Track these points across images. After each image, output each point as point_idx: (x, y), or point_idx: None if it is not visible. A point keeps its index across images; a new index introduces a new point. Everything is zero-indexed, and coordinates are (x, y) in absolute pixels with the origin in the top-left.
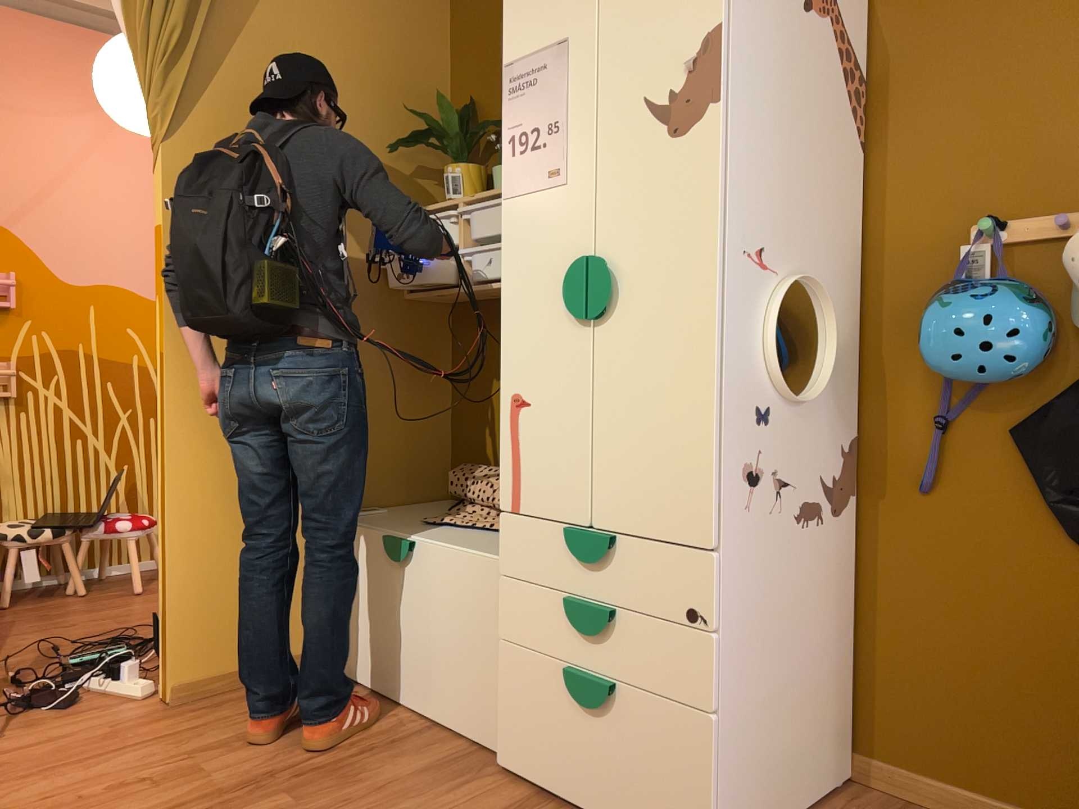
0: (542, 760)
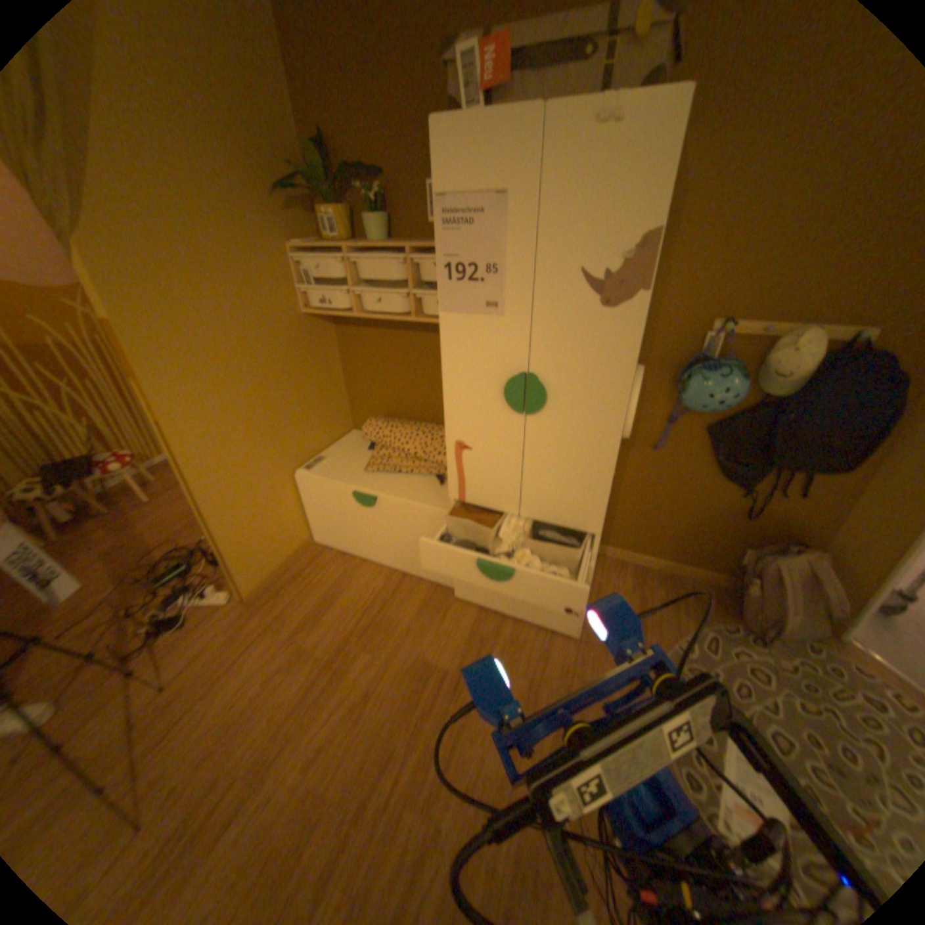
0: (484, 598)
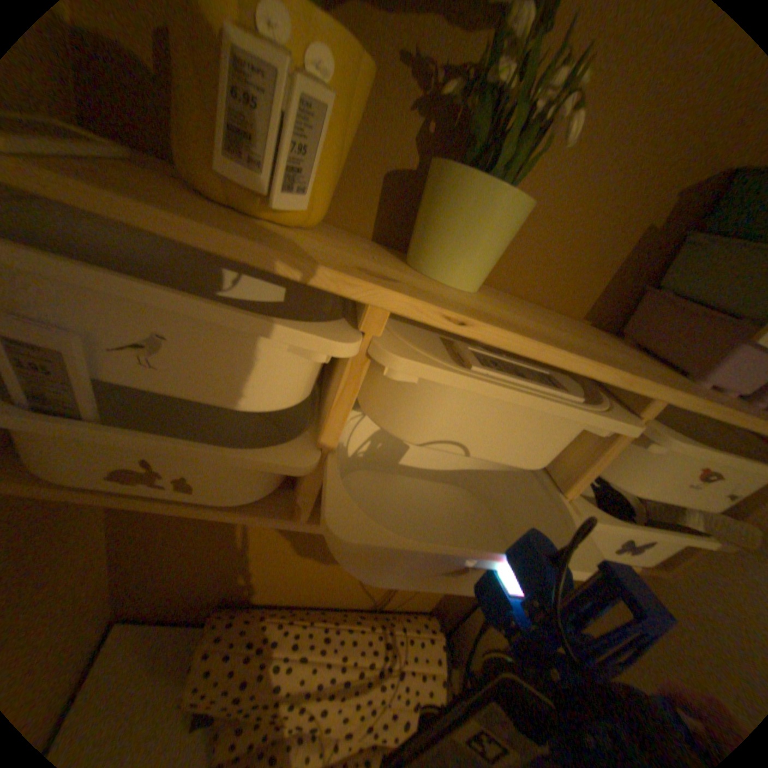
0: None
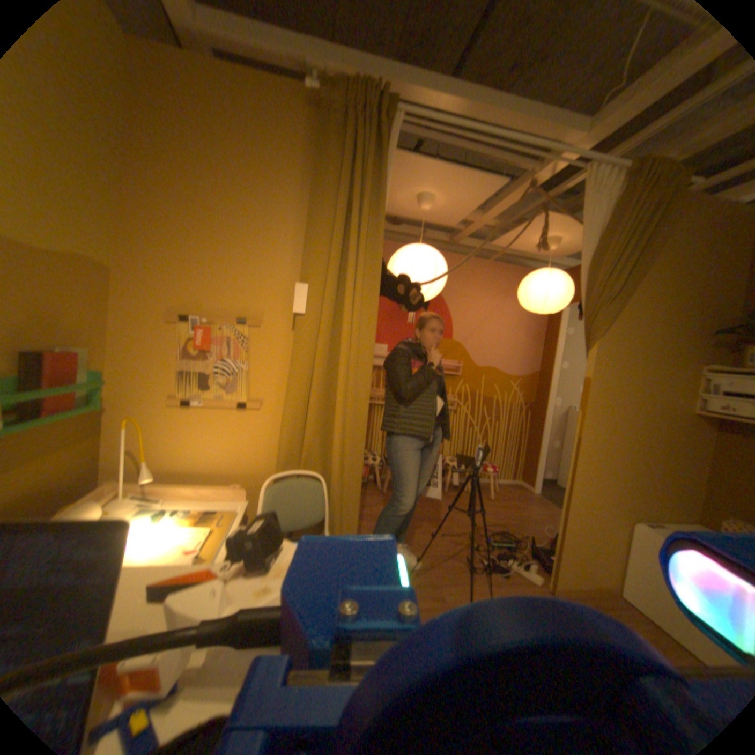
0: None
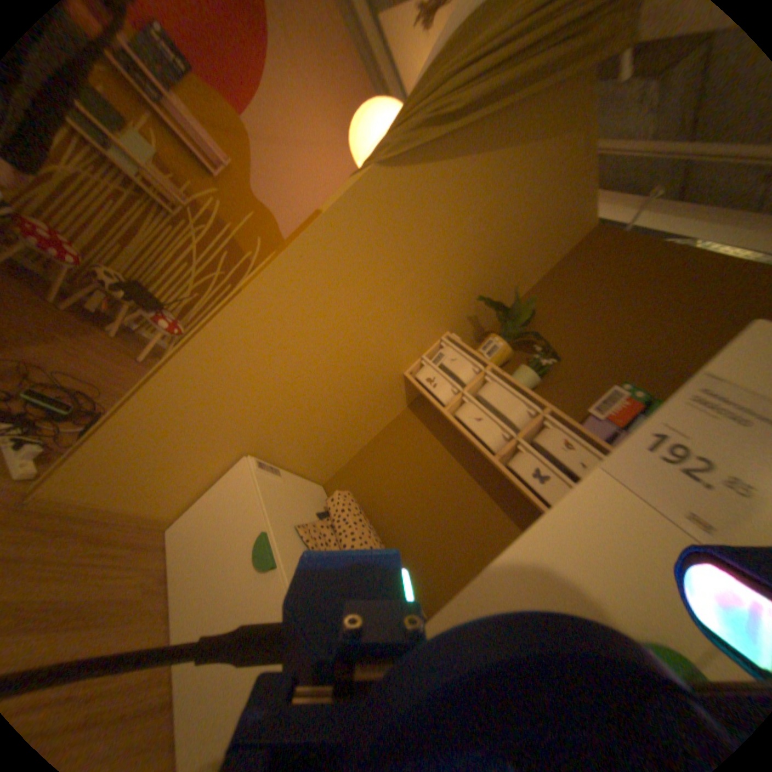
0: None
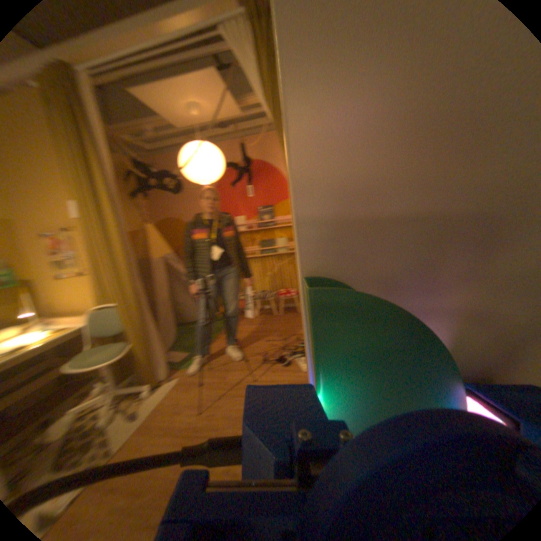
0: None
